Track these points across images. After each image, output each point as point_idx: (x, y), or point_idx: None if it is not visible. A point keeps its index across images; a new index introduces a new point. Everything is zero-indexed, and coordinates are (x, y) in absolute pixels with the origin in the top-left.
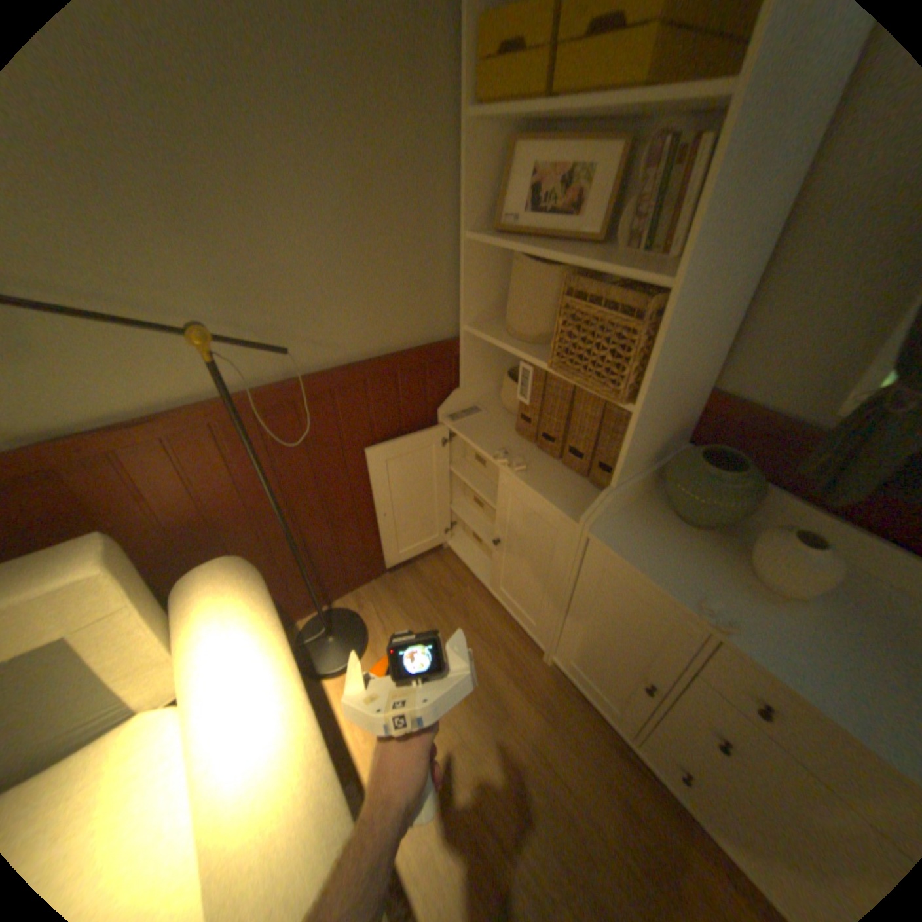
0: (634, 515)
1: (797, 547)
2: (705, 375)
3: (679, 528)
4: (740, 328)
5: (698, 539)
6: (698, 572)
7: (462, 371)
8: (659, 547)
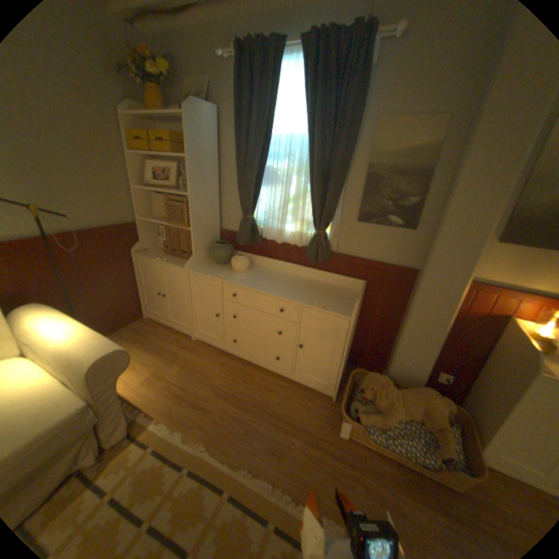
0: (202, 265)
1: (236, 257)
2: (212, 222)
3: (215, 266)
4: (218, 210)
5: (220, 267)
6: (217, 271)
7: (139, 235)
8: (208, 269)
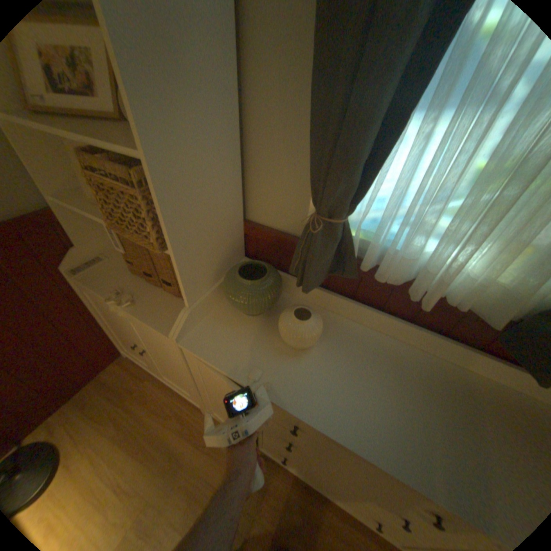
0: (211, 319)
1: (294, 321)
2: (227, 216)
3: (240, 320)
4: (241, 180)
5: (251, 325)
6: (249, 351)
7: (69, 233)
8: (225, 339)
